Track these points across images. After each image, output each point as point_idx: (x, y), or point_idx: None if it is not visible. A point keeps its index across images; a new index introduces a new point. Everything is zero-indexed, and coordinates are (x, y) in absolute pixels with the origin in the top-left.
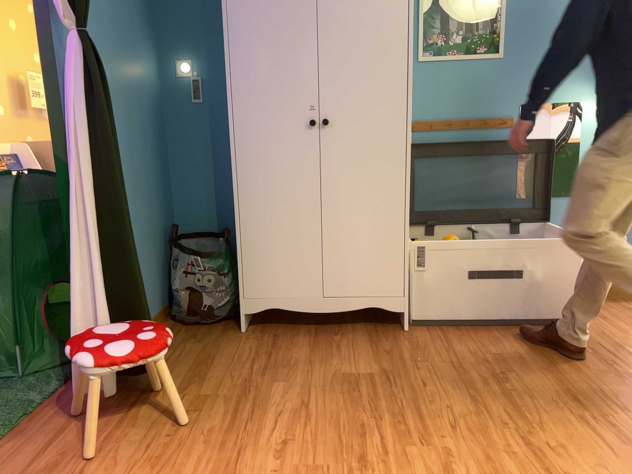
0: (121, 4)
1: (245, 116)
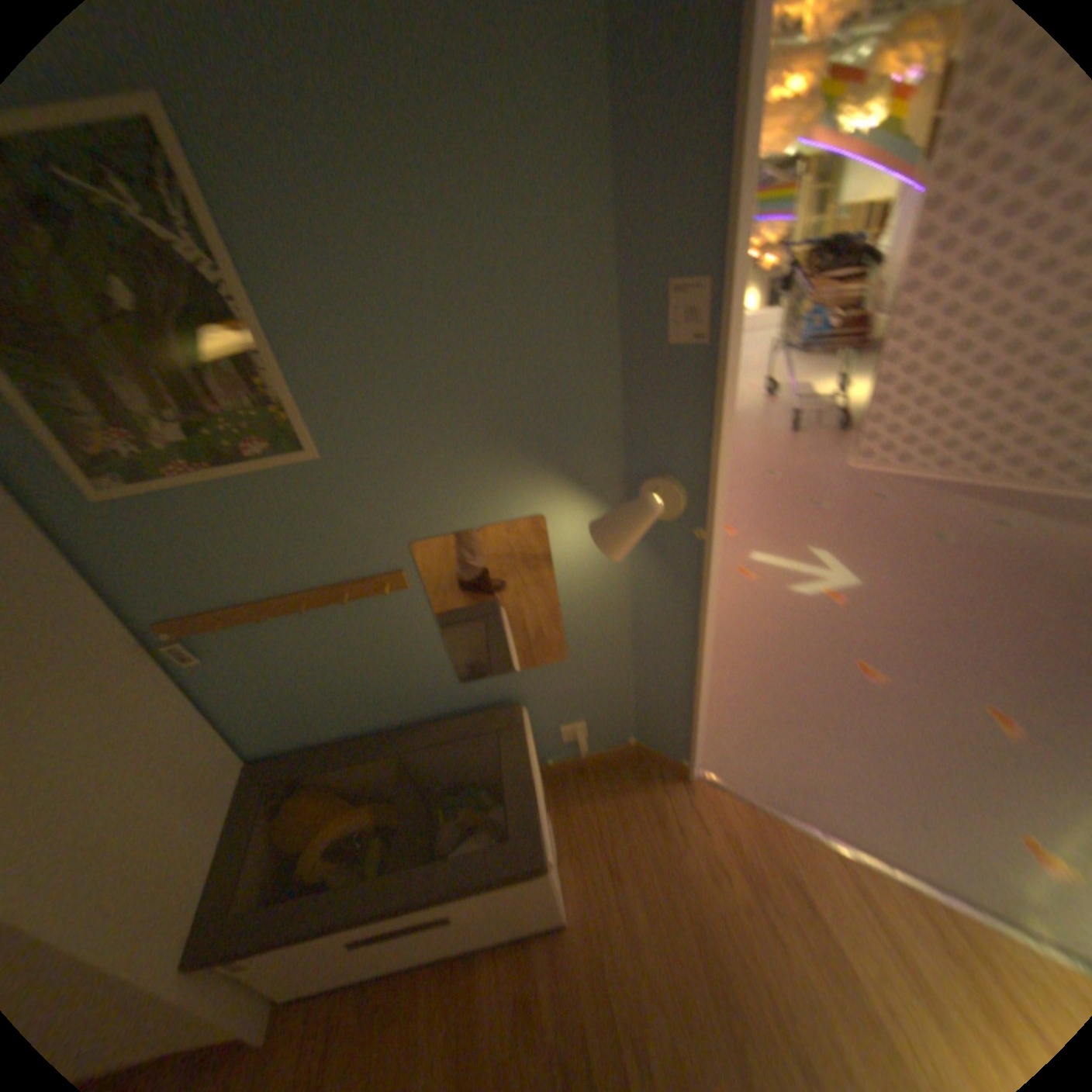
0: None
1: None
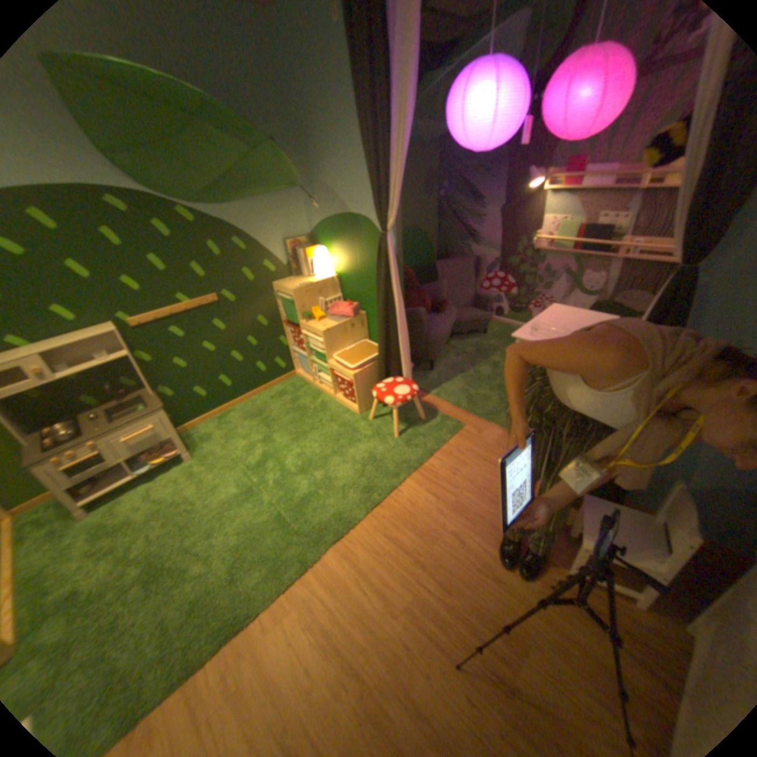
0: None
1: None
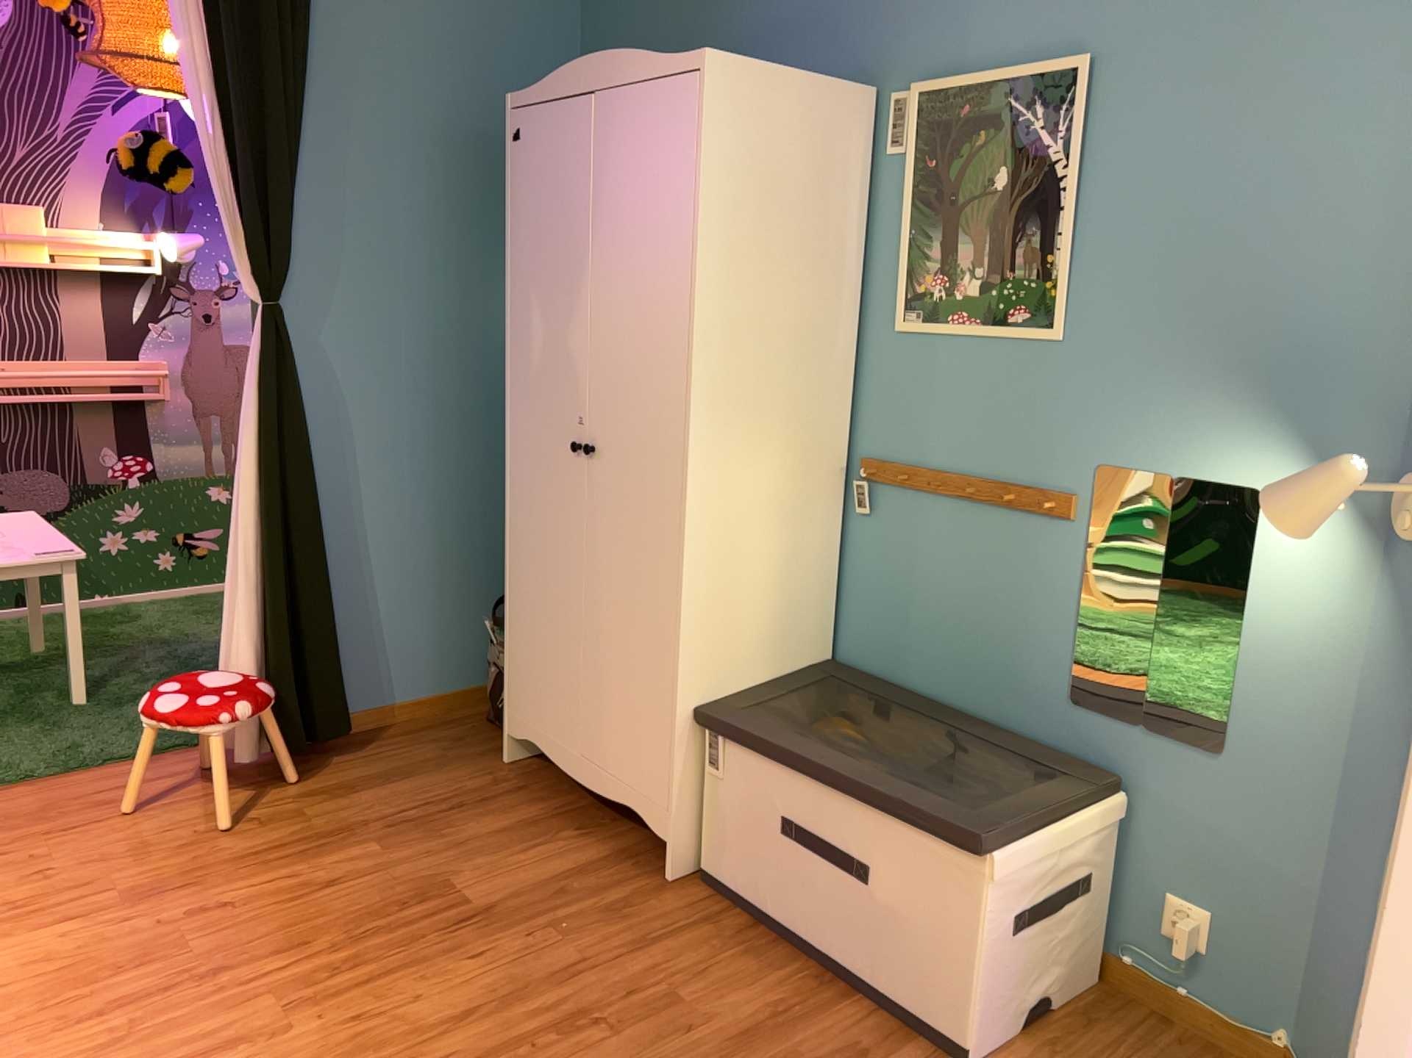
0: (448, 229)
1: (519, 418)
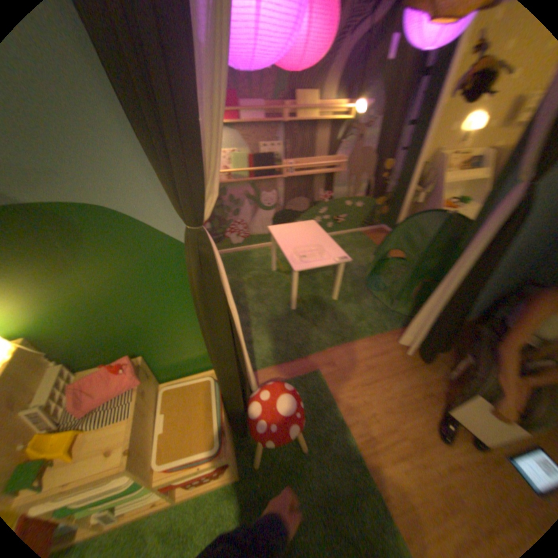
0: None
1: None
